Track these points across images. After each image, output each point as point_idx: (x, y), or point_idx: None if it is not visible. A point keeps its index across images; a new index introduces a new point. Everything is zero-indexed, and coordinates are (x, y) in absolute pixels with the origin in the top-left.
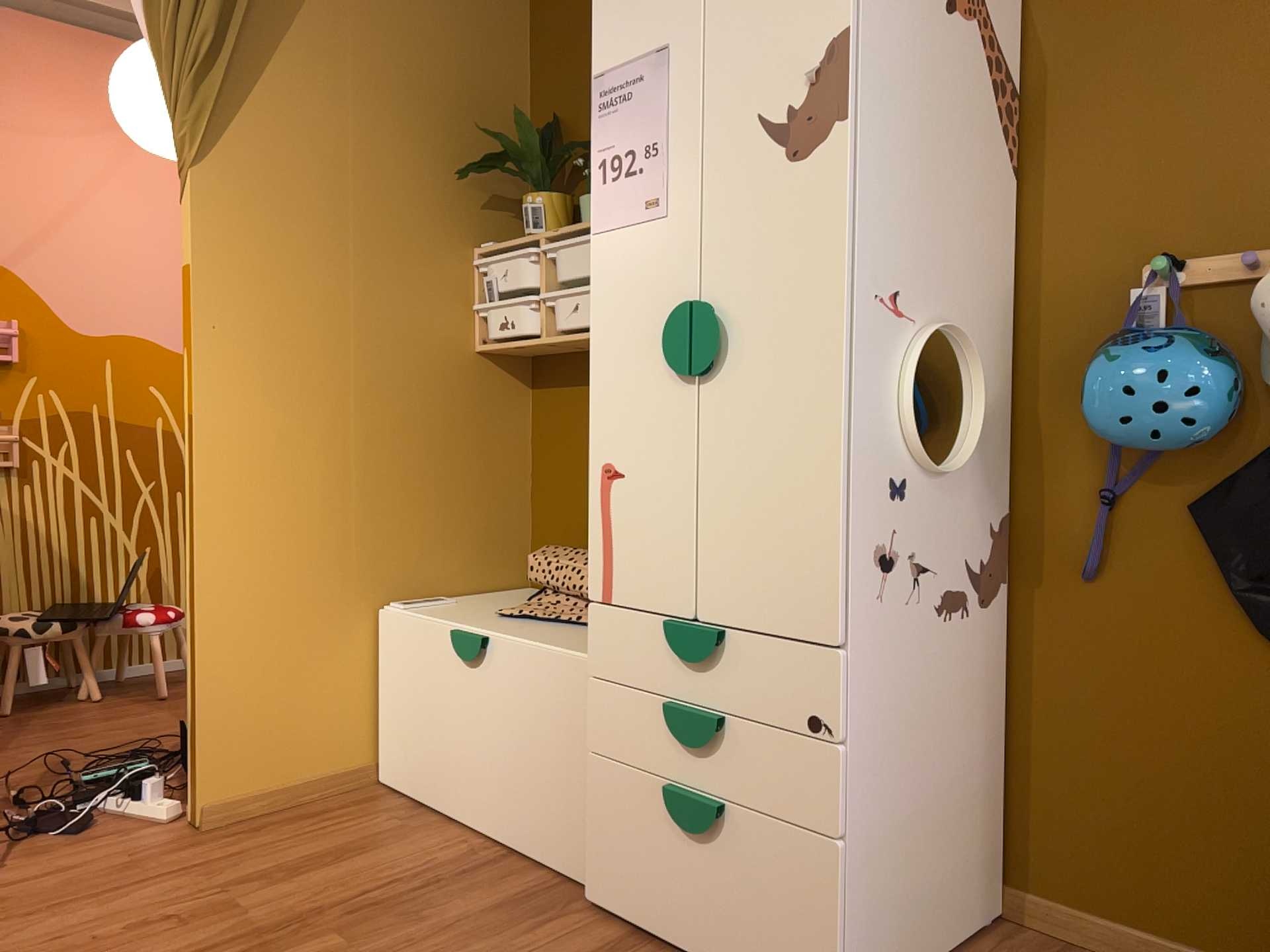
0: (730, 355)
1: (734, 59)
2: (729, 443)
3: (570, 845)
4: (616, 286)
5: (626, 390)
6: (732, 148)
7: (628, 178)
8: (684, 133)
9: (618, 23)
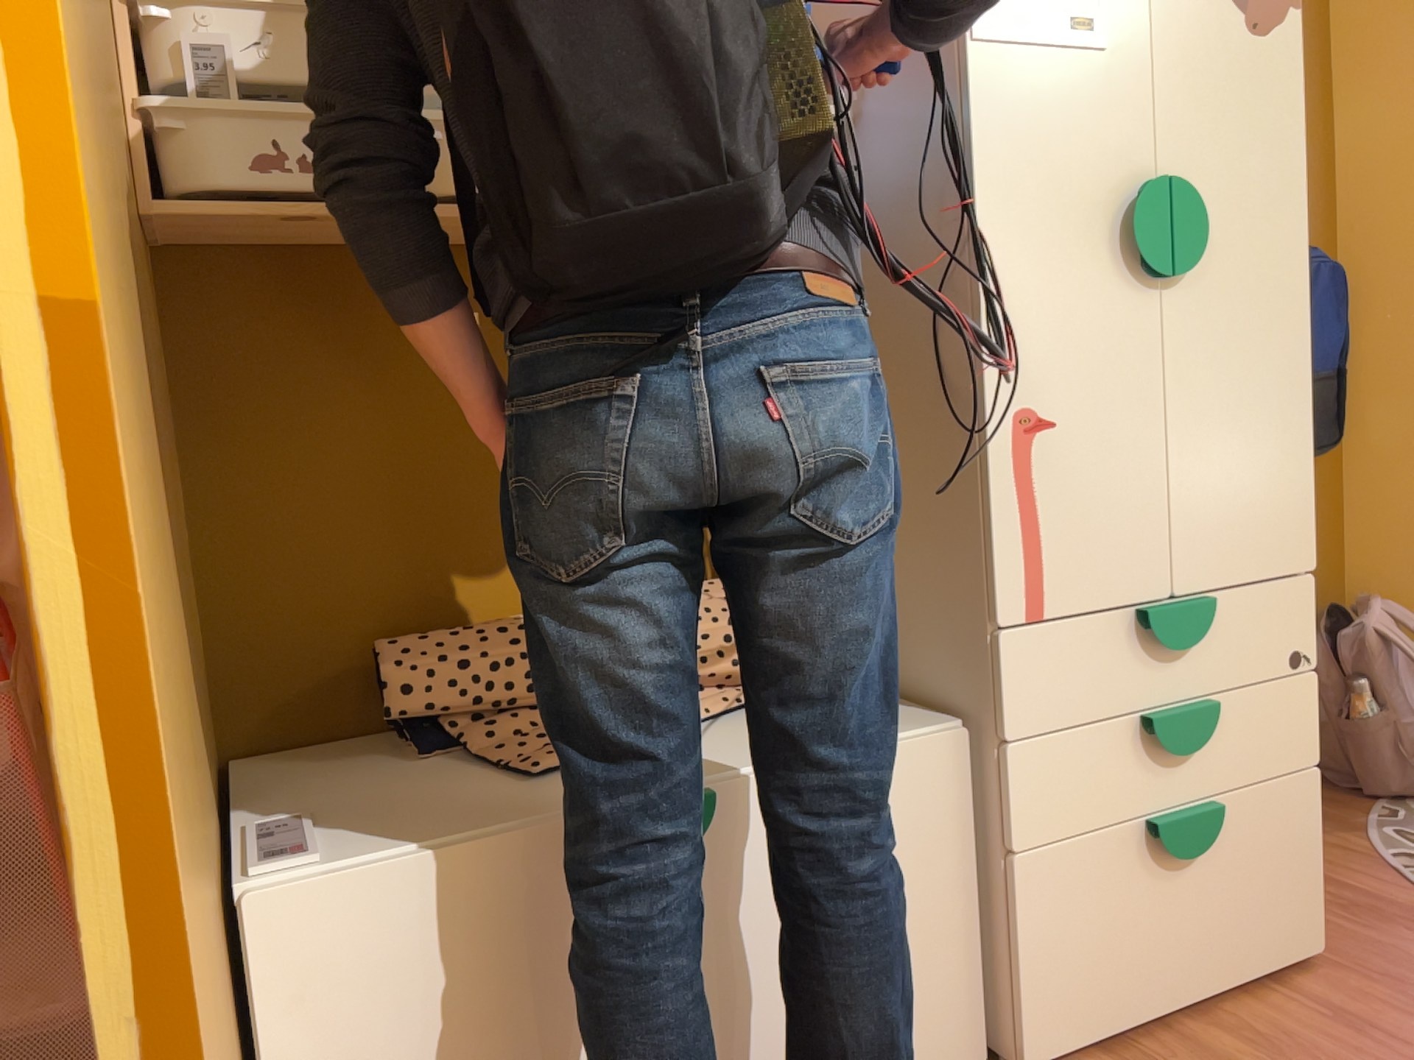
0: (1204, 255)
1: None
2: (1203, 365)
3: (938, 1031)
4: (1027, 136)
5: (1056, 298)
6: None
7: None
8: None
9: None
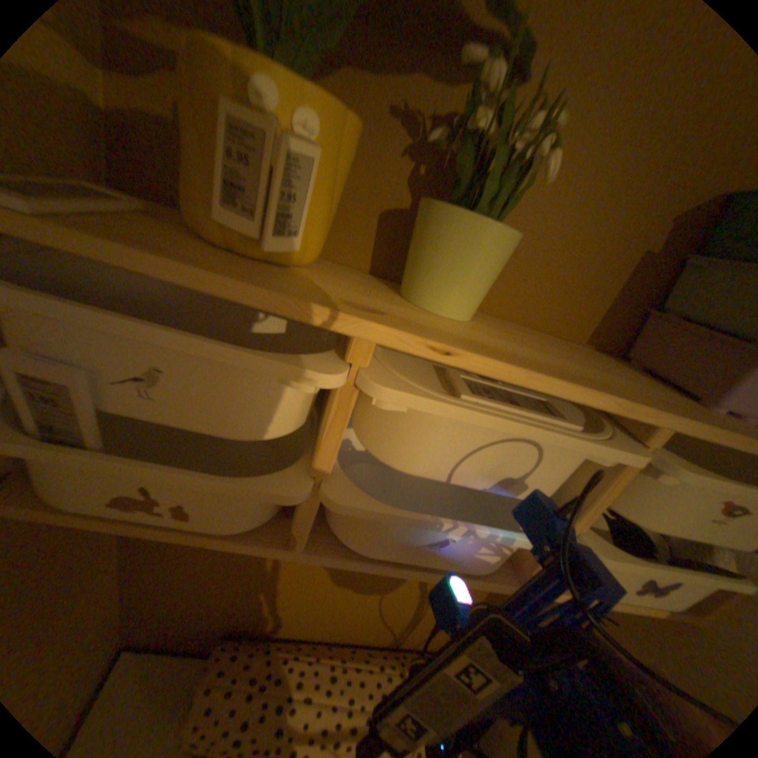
0: None
1: None
2: None
3: None
4: None
5: None
6: None
7: None
8: None
9: None
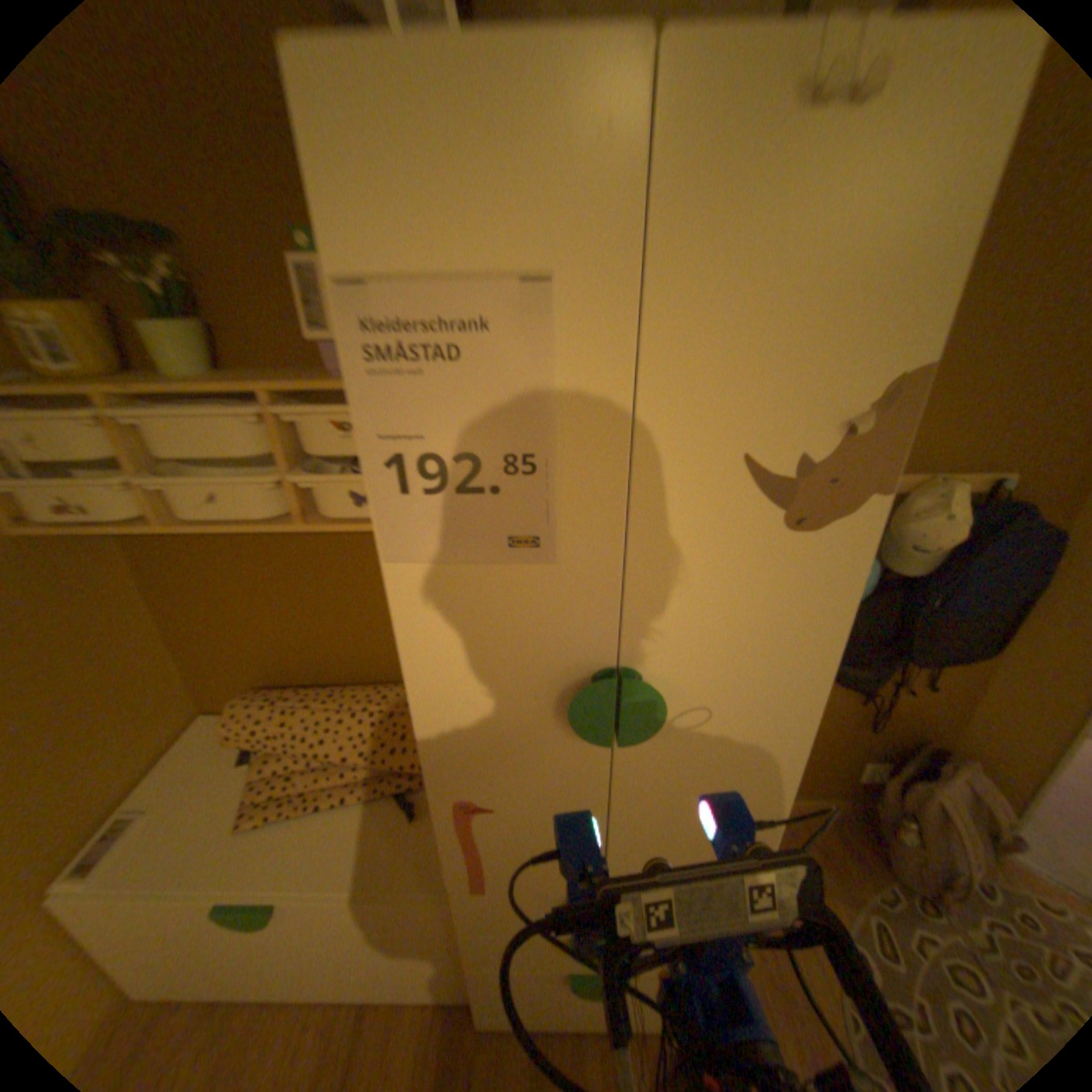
0: (667, 722)
1: (708, 347)
2: (655, 787)
3: (436, 991)
4: (457, 634)
5: (492, 742)
6: (691, 491)
7: (467, 495)
8: (594, 450)
9: (396, 166)
